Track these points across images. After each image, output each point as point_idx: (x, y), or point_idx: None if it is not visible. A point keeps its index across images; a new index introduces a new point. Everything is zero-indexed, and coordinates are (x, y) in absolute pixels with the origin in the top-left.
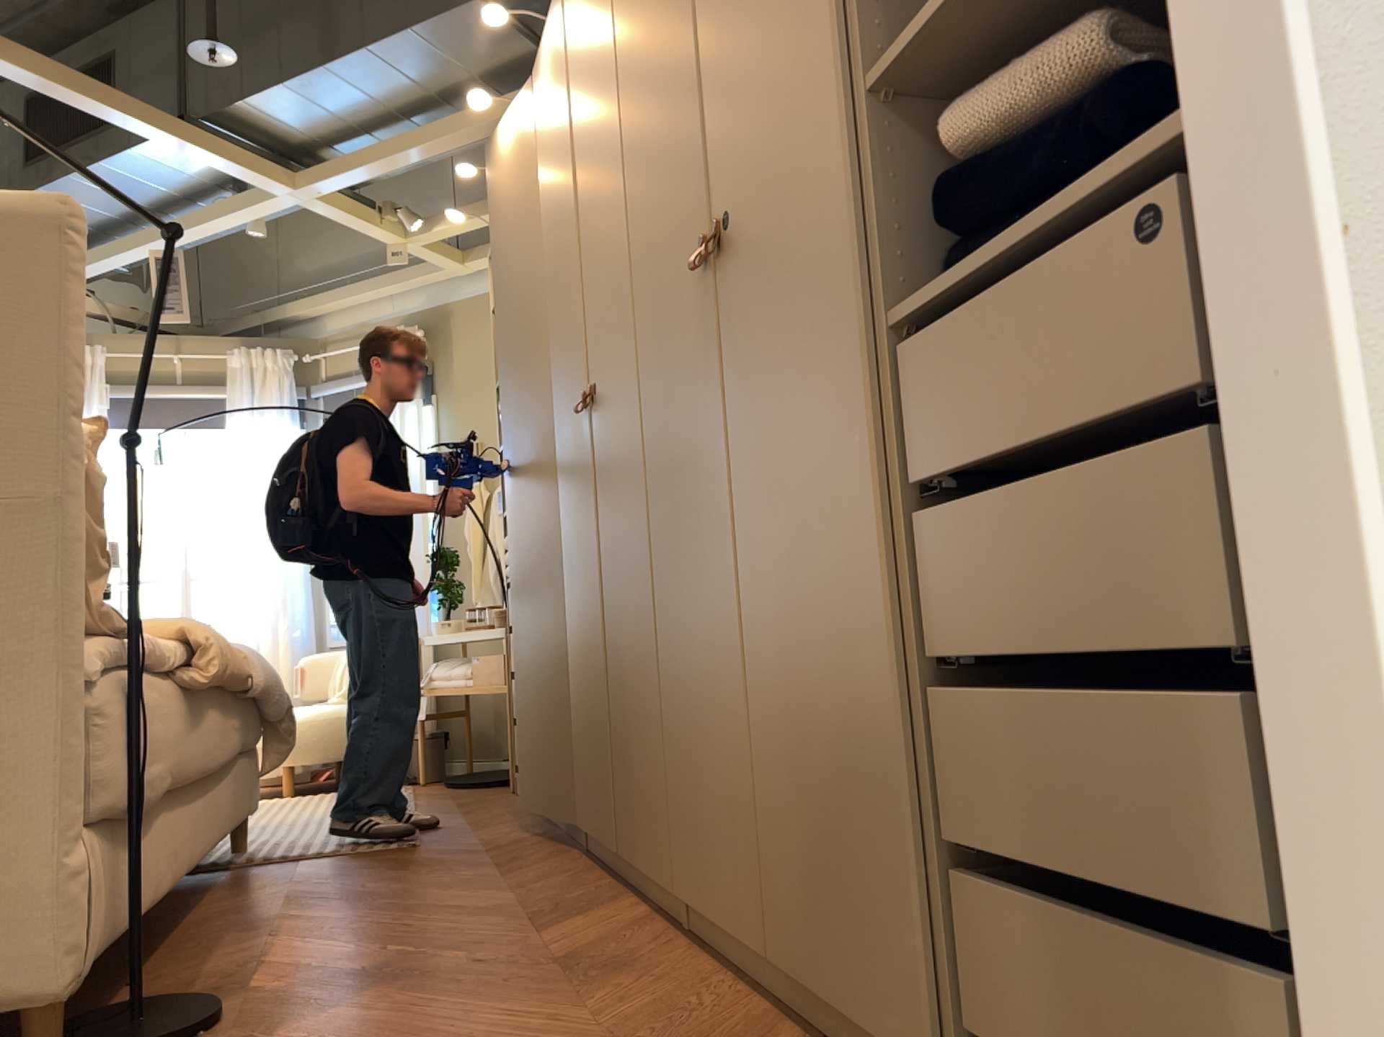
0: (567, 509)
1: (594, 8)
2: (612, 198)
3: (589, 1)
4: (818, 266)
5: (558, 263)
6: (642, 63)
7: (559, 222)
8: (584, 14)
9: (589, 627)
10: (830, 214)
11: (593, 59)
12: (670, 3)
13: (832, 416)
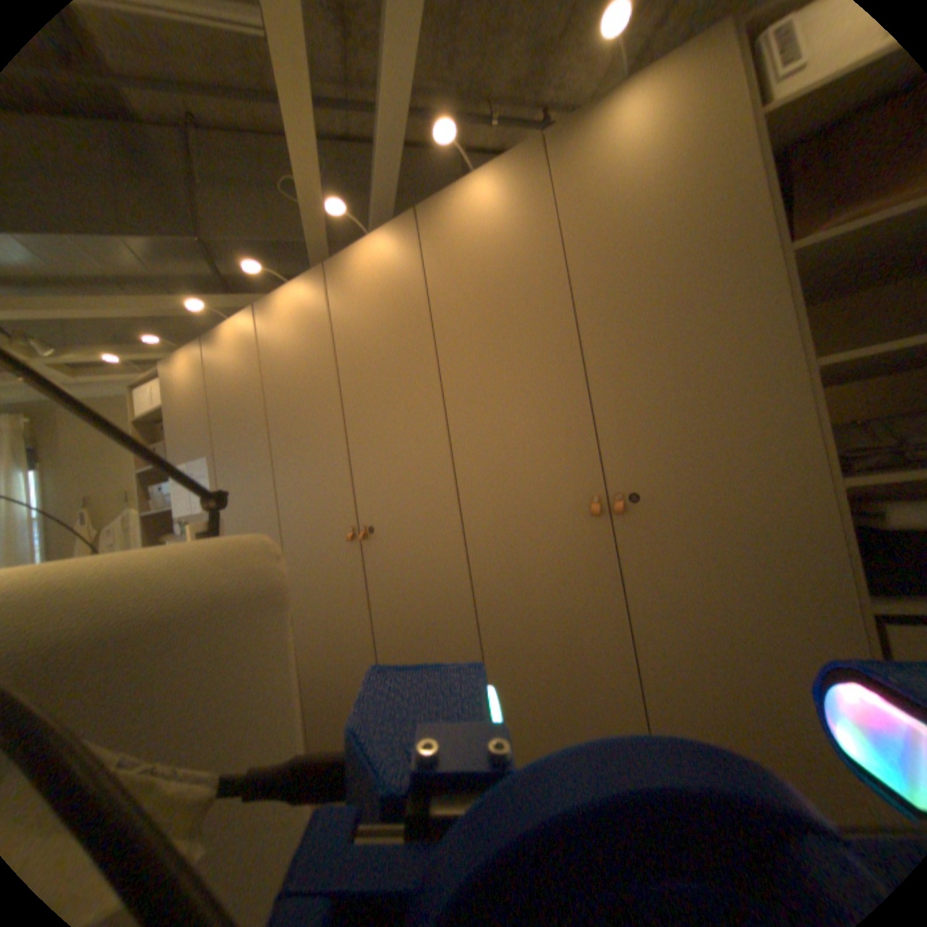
0: (295, 588)
1: (376, 303)
2: (404, 425)
3: (365, 295)
4: (757, 558)
5: (290, 434)
6: (467, 364)
7: (295, 410)
8: (356, 300)
9: (336, 670)
10: (778, 536)
11: (370, 332)
12: (521, 346)
13: (773, 642)
